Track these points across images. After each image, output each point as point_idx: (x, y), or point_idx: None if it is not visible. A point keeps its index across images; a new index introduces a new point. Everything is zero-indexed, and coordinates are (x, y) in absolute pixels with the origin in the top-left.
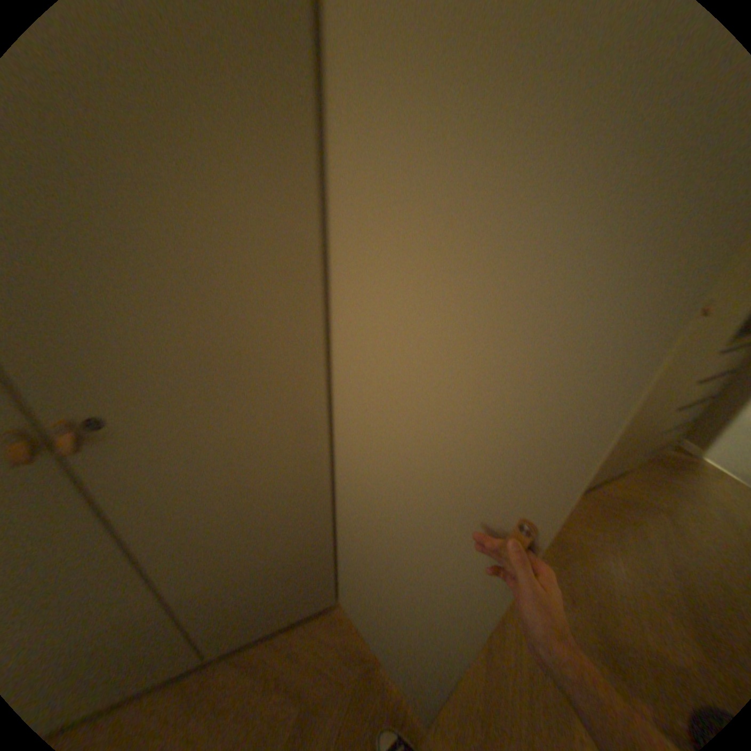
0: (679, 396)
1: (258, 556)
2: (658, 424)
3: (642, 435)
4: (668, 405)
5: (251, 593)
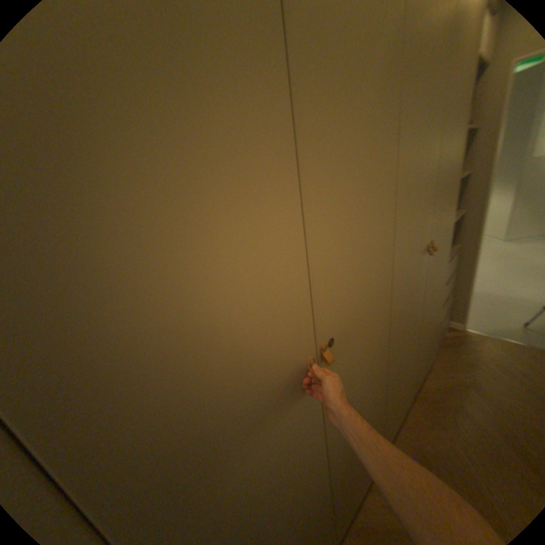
0: (440, 302)
1: None
2: (436, 325)
3: (431, 338)
4: (437, 311)
5: None
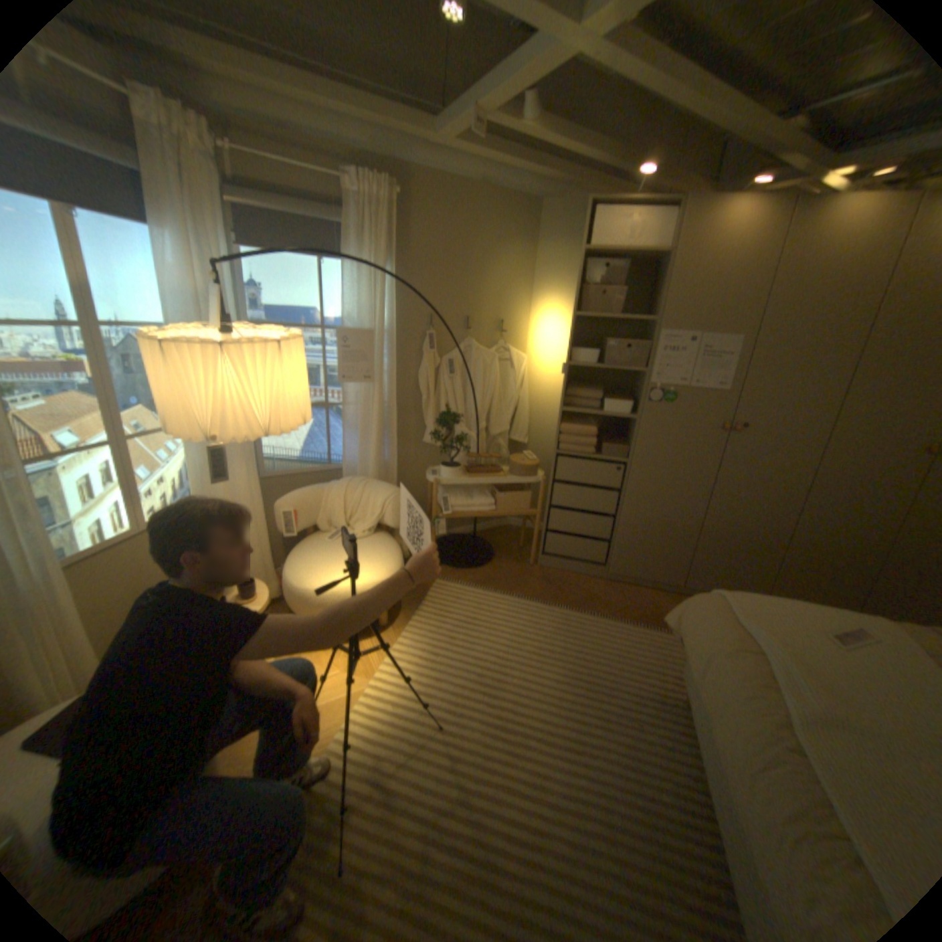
0: None
1: (752, 521)
2: None
3: None
4: None
5: (734, 548)
